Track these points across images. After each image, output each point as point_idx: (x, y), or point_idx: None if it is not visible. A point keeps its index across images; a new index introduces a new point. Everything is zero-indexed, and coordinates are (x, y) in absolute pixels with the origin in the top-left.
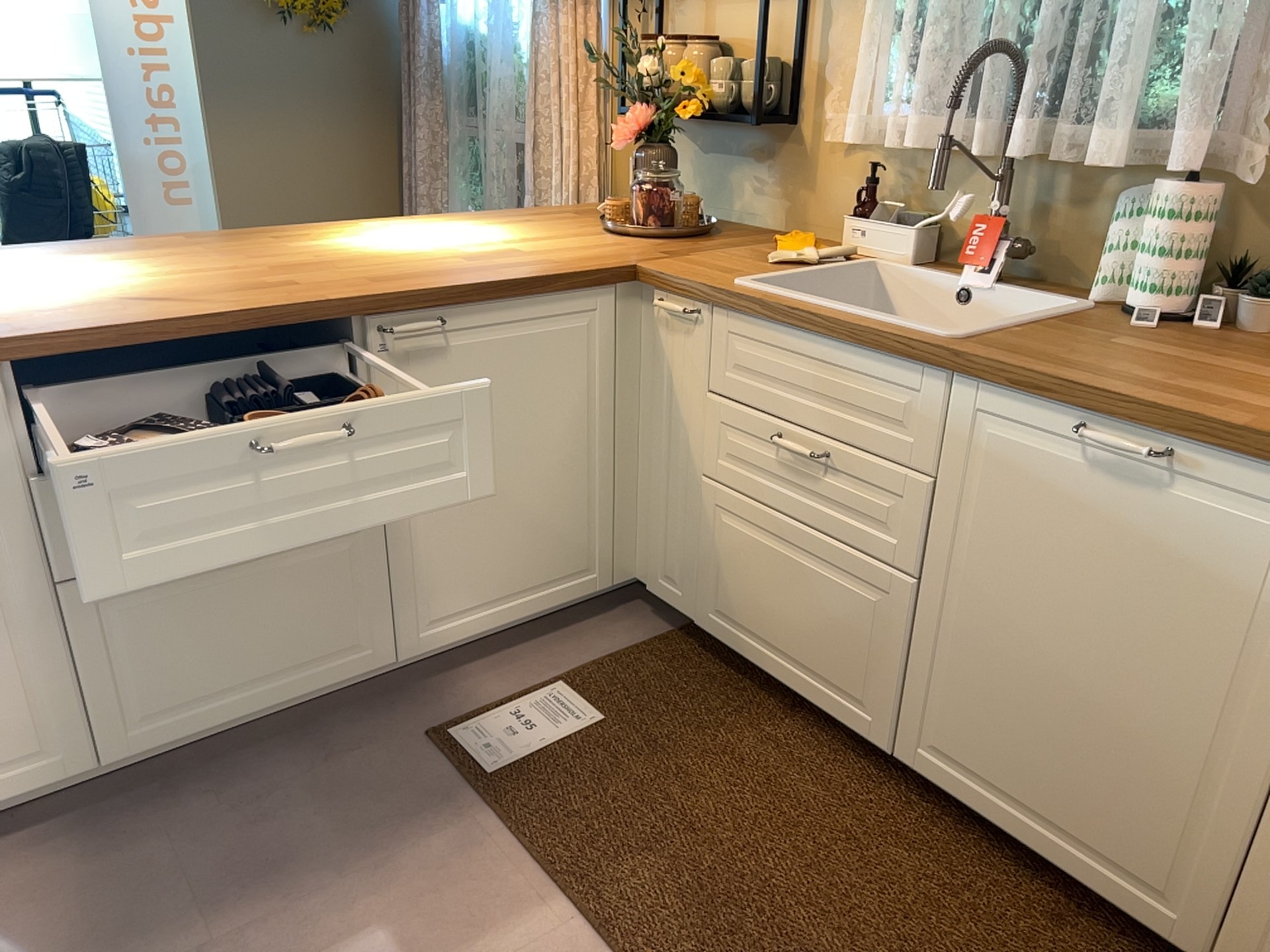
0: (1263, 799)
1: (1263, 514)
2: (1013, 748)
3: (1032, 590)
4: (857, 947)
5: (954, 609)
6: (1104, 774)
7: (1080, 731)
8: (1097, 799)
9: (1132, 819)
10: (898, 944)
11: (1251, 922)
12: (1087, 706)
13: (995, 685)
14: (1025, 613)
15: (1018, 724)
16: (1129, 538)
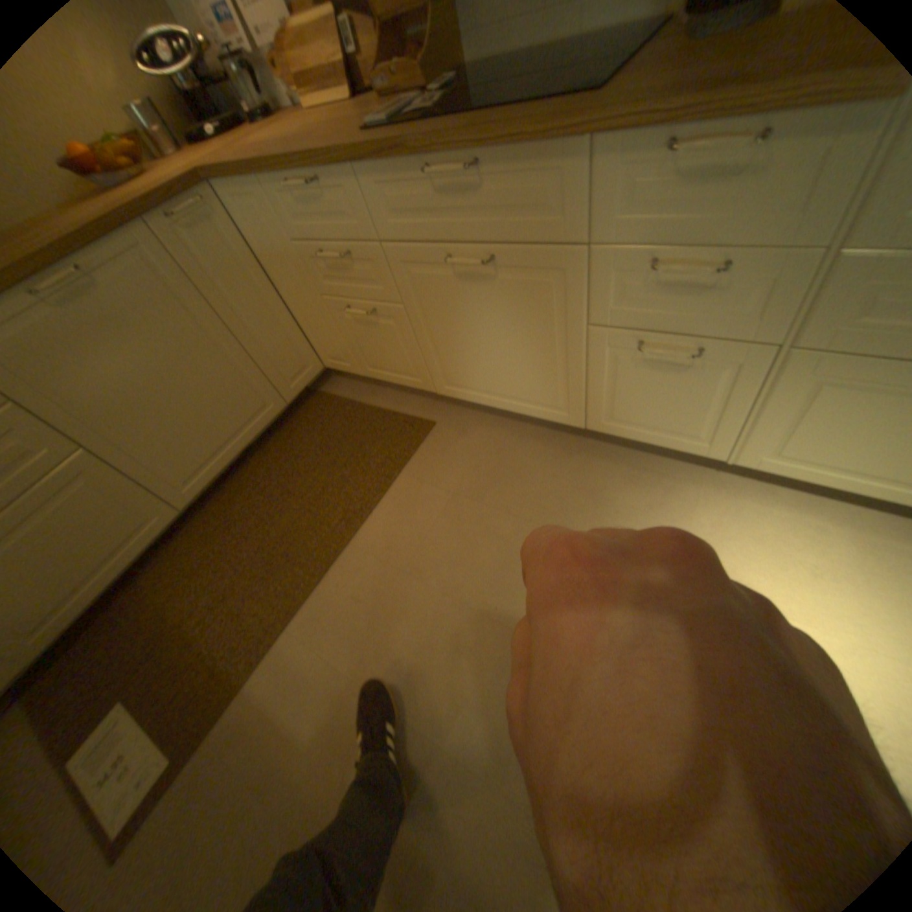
0: (239, 346)
1: (127, 258)
2: (195, 438)
3: (119, 383)
4: (287, 510)
5: (110, 434)
6: (217, 401)
7: (197, 401)
8: (226, 410)
9: (236, 400)
10: (283, 497)
11: (276, 379)
12: (187, 391)
13: (162, 431)
14: (130, 394)
15: (185, 430)
16: (112, 318)
